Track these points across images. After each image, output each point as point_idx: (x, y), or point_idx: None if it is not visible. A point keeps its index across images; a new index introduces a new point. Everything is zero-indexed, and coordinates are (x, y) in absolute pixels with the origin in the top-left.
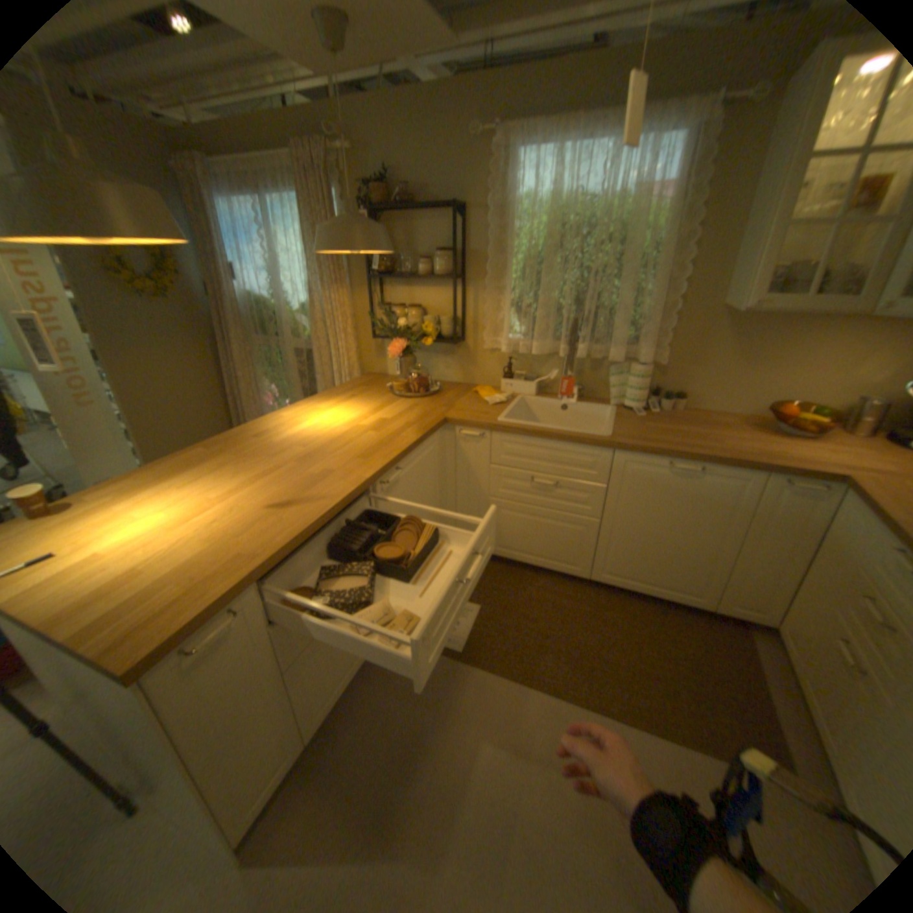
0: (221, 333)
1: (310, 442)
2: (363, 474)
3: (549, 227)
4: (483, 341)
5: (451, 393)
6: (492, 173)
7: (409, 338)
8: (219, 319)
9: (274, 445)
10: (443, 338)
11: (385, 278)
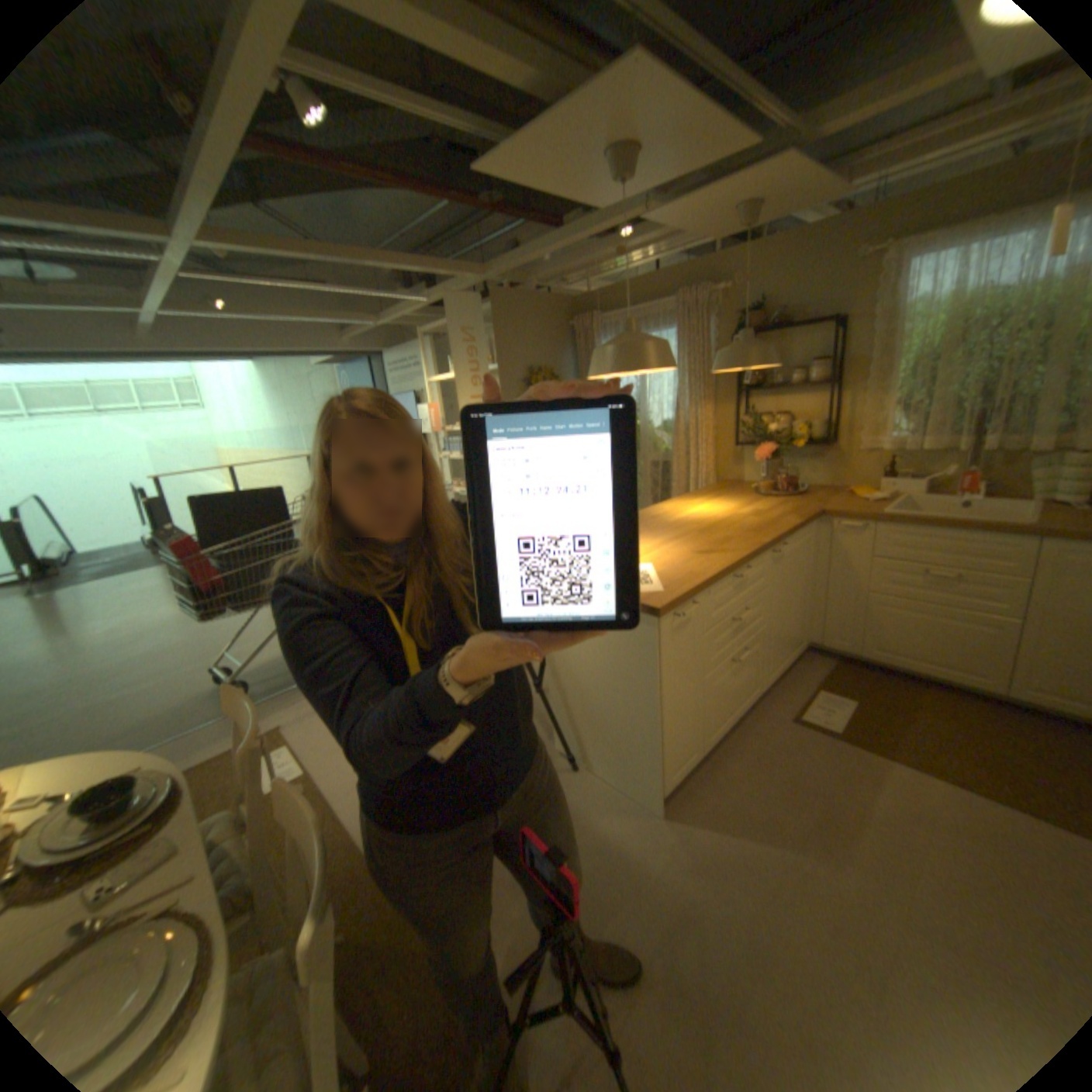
0: None
1: (700, 522)
2: (761, 540)
3: (949, 323)
4: (859, 441)
5: (820, 492)
6: (881, 284)
7: (778, 441)
8: None
9: (670, 523)
10: (813, 440)
11: (755, 389)
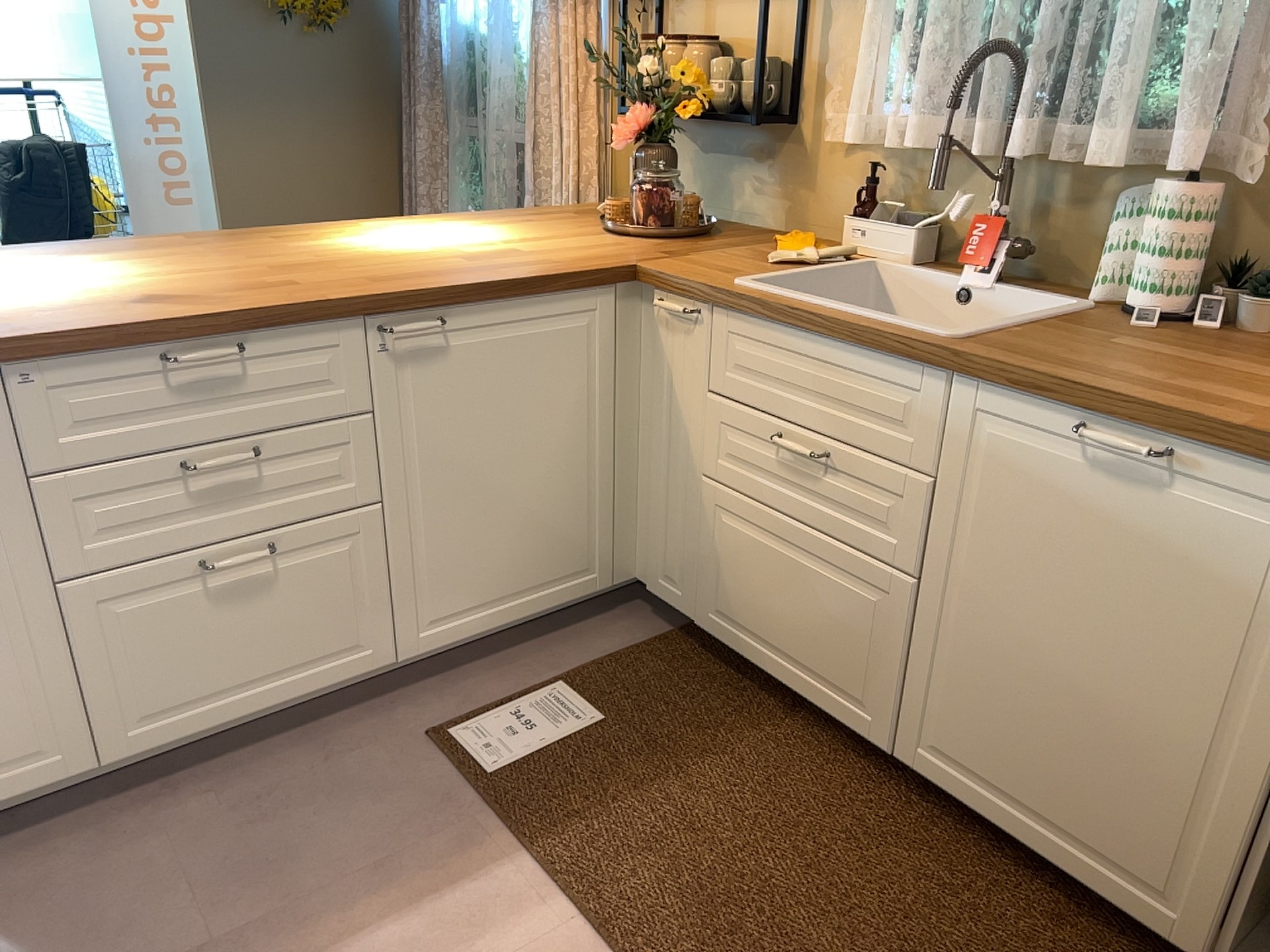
0: (412, 107)
1: (340, 254)
2: (338, 294)
3: None
4: (831, 126)
5: (727, 239)
6: None
7: (658, 102)
8: (414, 80)
9: (284, 248)
10: (748, 113)
11: None
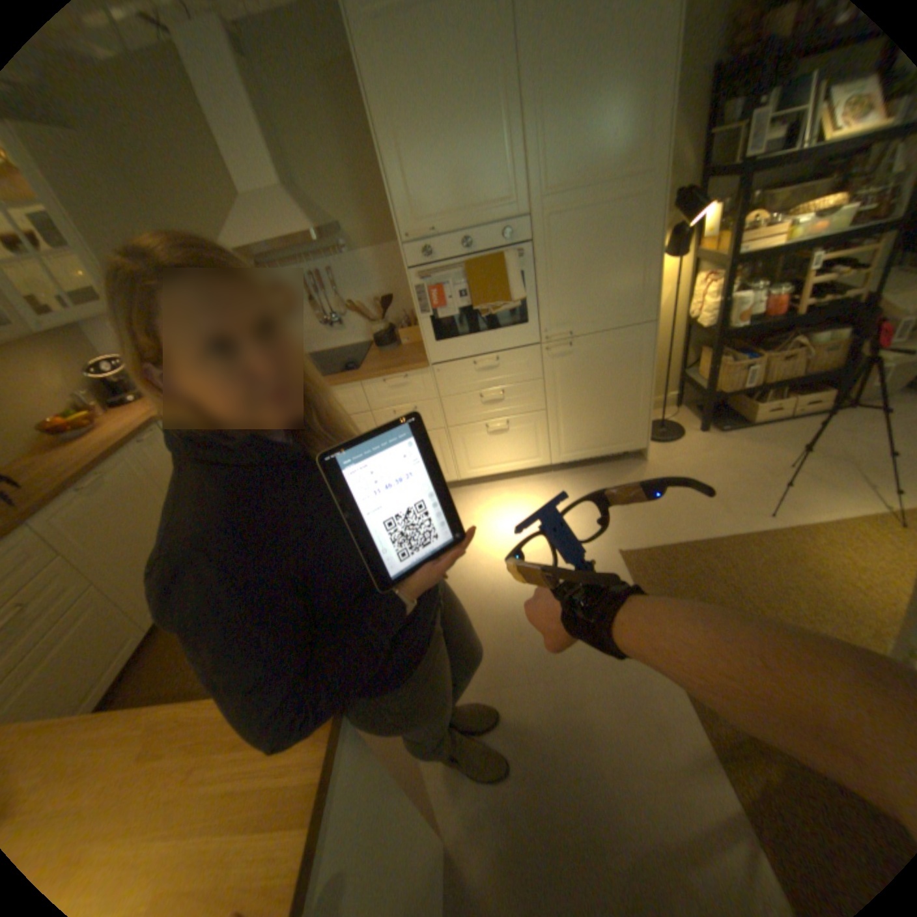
0: None
1: None
2: None
3: None
4: None
5: None
6: None
7: None
8: None
9: None
10: None
11: None
